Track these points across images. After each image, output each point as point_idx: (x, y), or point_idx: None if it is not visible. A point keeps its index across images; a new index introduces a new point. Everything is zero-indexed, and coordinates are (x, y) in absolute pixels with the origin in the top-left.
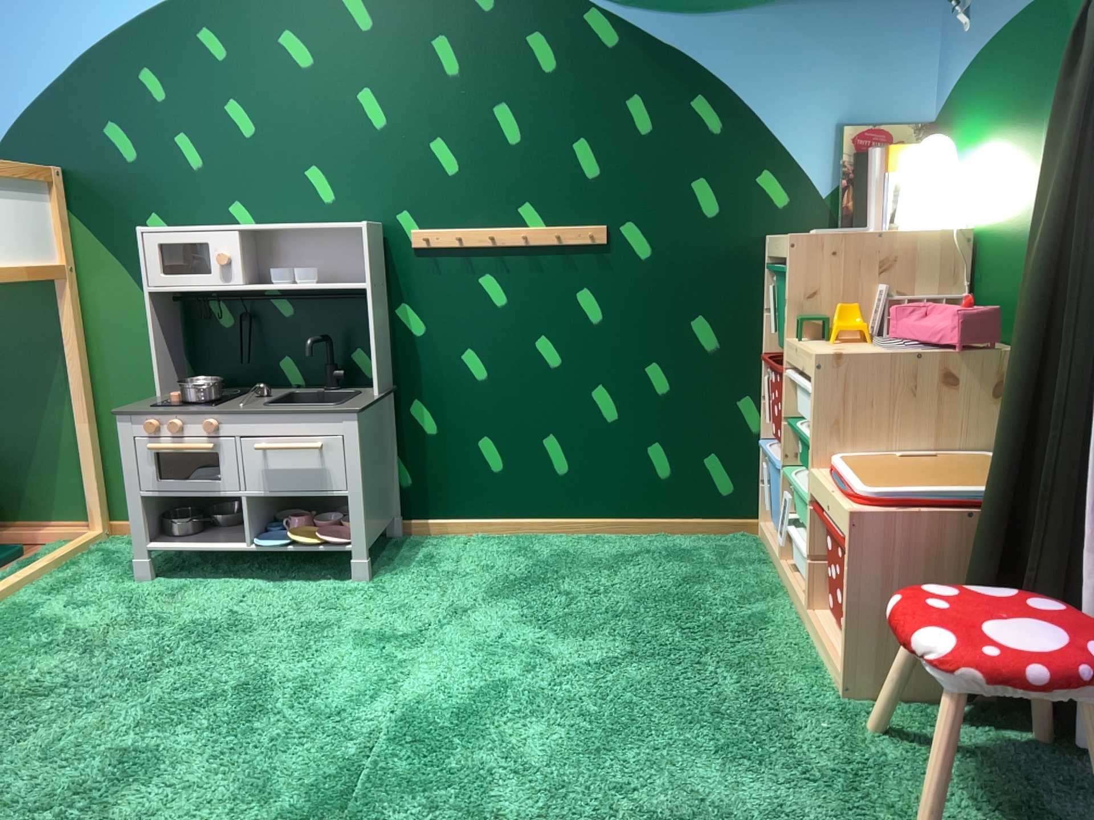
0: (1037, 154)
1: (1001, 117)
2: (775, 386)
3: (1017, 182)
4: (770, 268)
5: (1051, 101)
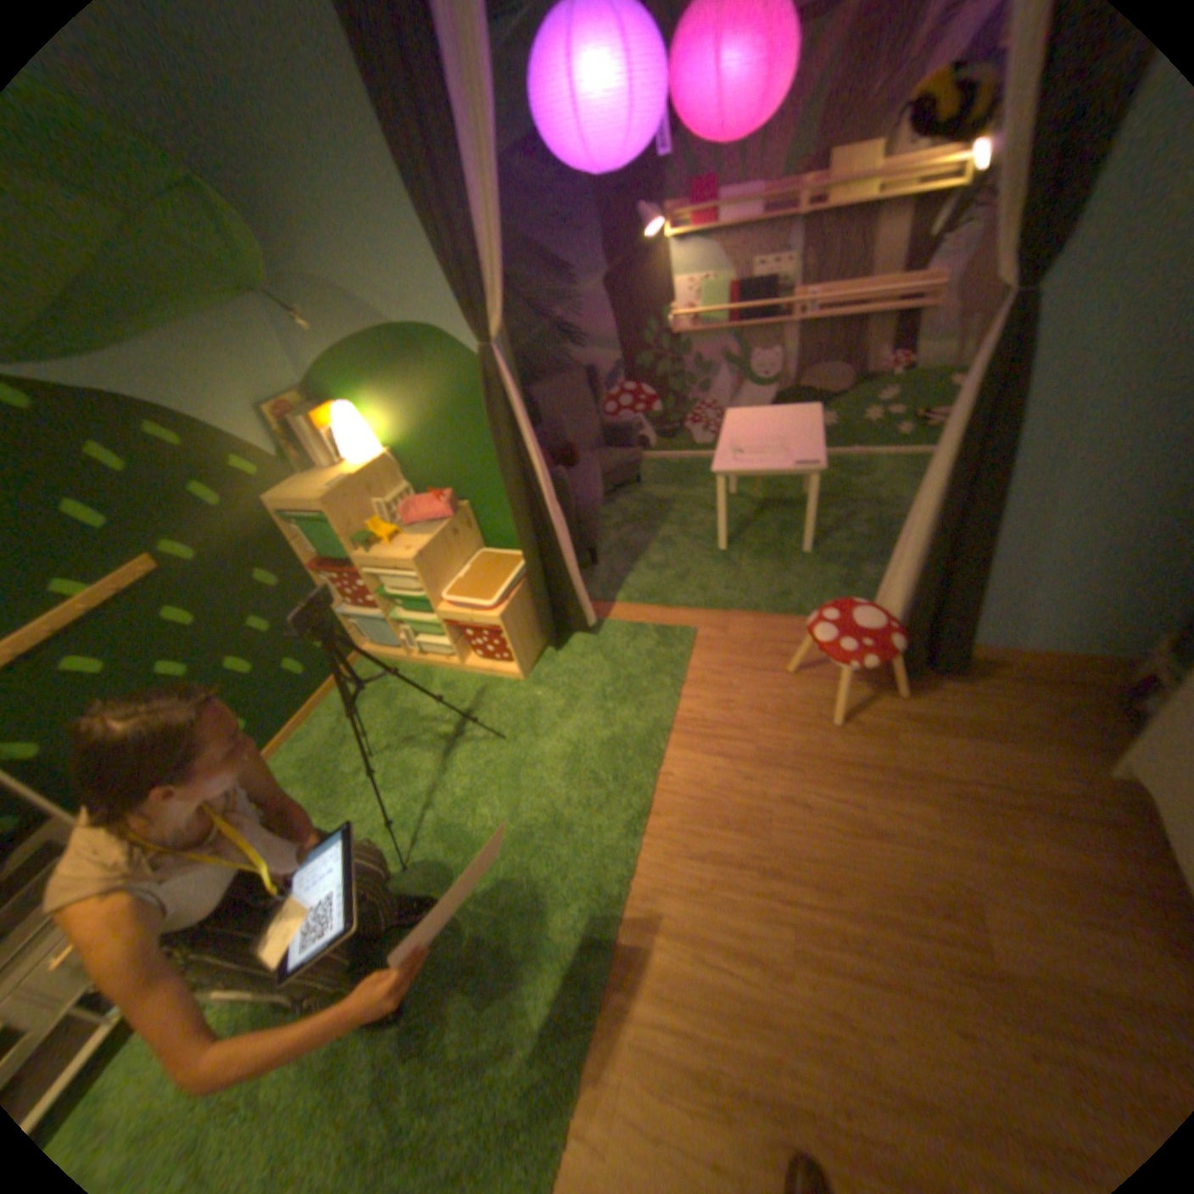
0: (423, 412)
1: (379, 389)
2: (344, 582)
3: (414, 425)
4: (283, 518)
5: (421, 386)
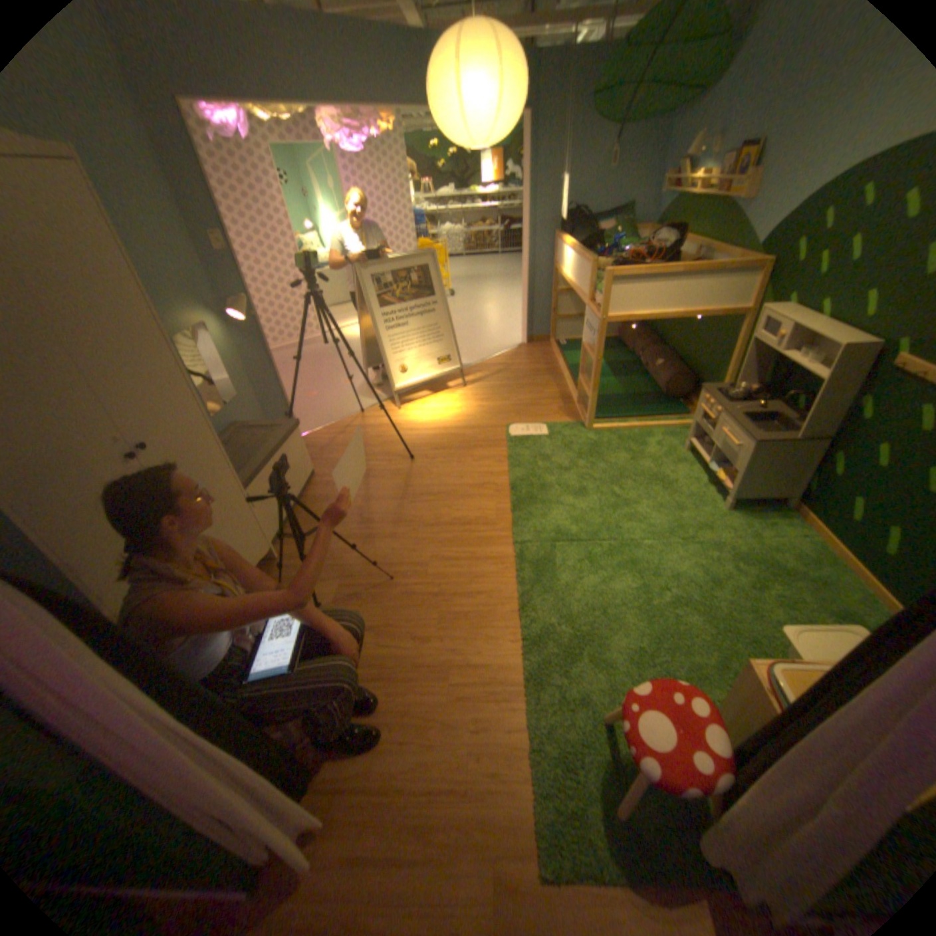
0: None
1: None
2: None
3: None
4: None
5: None
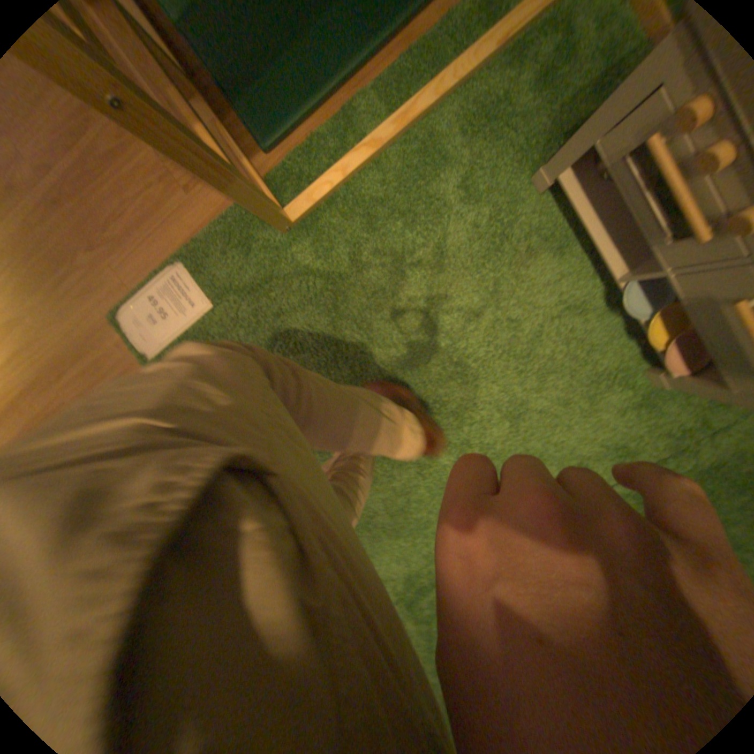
0: None
1: None
2: None
3: None
4: None
5: None
